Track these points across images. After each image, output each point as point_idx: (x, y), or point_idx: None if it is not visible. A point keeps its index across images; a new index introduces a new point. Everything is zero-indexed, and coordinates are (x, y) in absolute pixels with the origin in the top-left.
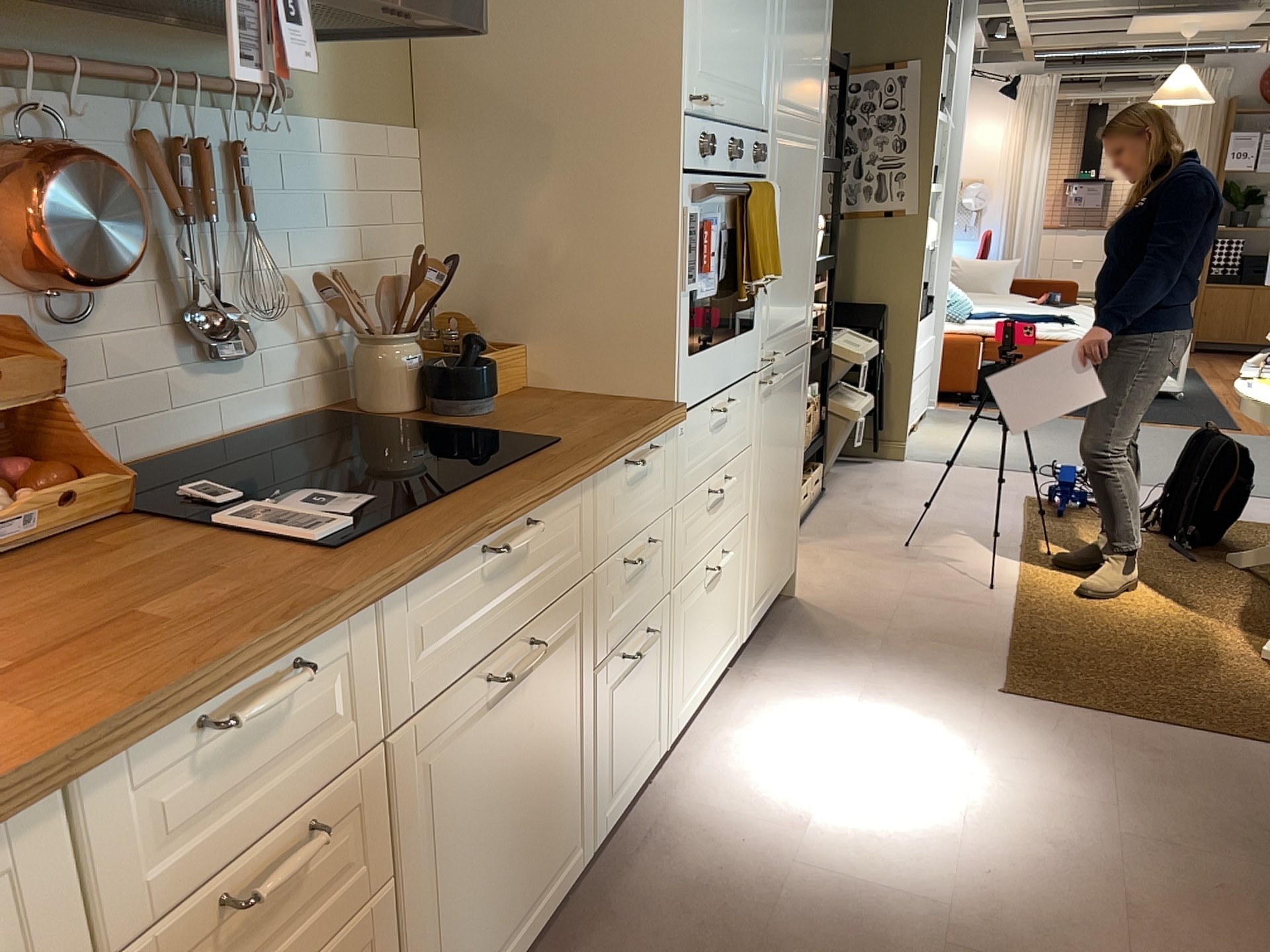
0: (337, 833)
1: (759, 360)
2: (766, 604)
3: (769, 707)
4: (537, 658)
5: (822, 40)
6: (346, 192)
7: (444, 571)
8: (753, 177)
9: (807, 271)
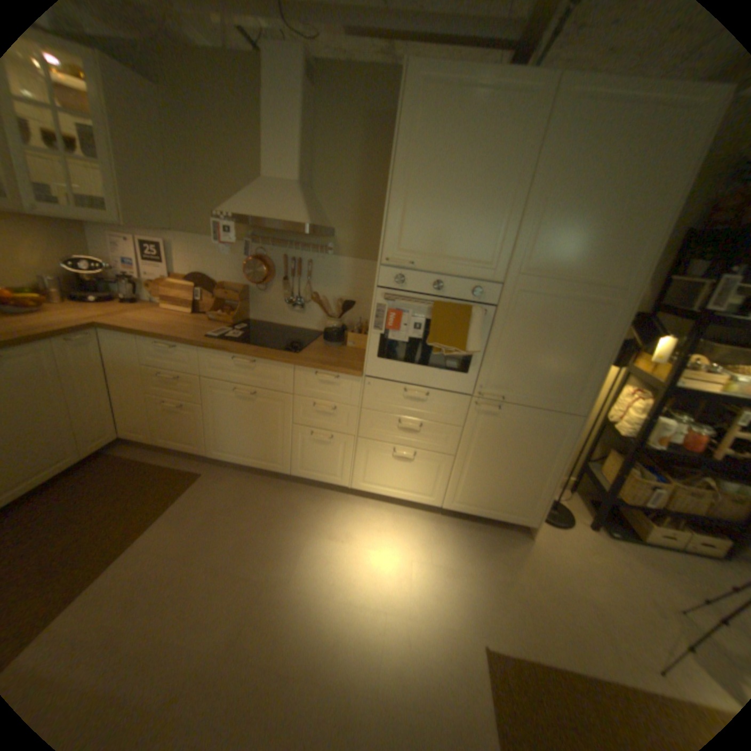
0: (186, 385)
1: (473, 391)
2: (477, 512)
3: (413, 529)
4: (260, 399)
5: (635, 233)
6: (349, 278)
7: (219, 354)
8: (467, 301)
9: (579, 373)
